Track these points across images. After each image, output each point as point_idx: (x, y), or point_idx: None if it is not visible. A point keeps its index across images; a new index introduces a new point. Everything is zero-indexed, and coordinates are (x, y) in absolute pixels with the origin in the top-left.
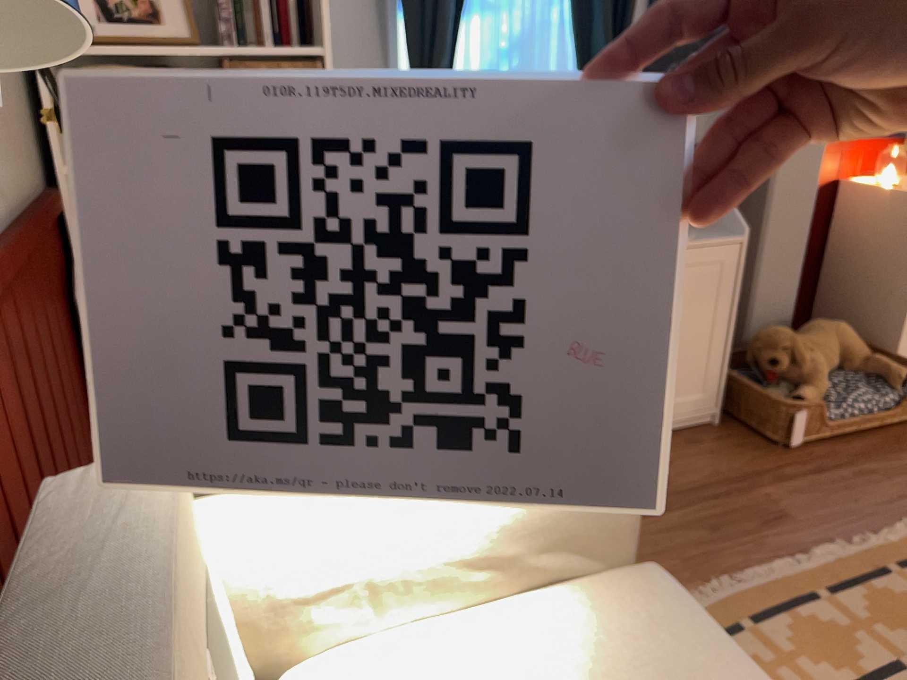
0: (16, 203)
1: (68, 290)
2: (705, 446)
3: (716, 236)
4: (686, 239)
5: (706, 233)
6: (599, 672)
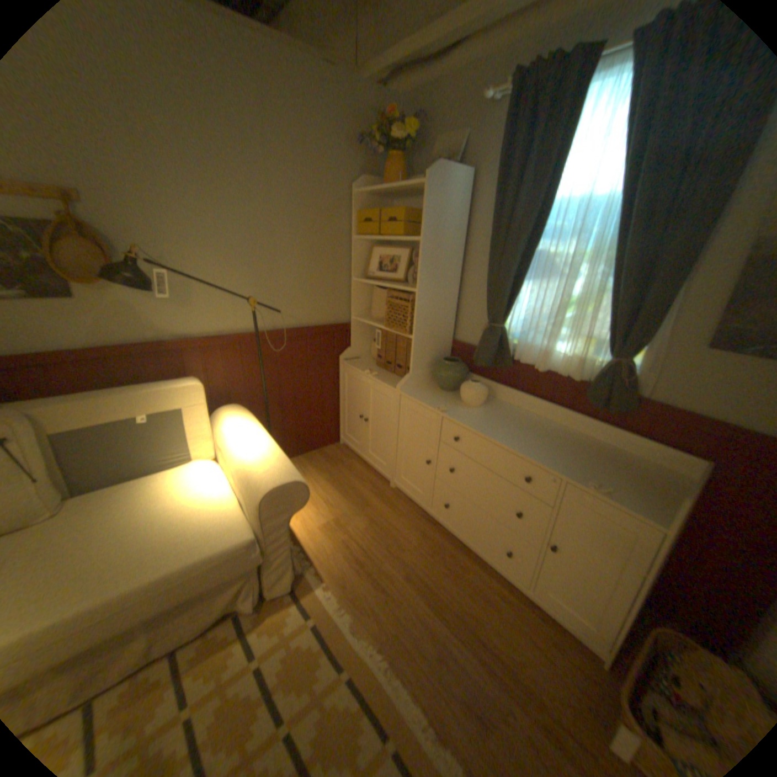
0: (313, 322)
1: (339, 354)
2: (558, 658)
3: (645, 510)
4: (600, 490)
5: (649, 504)
6: (189, 522)
